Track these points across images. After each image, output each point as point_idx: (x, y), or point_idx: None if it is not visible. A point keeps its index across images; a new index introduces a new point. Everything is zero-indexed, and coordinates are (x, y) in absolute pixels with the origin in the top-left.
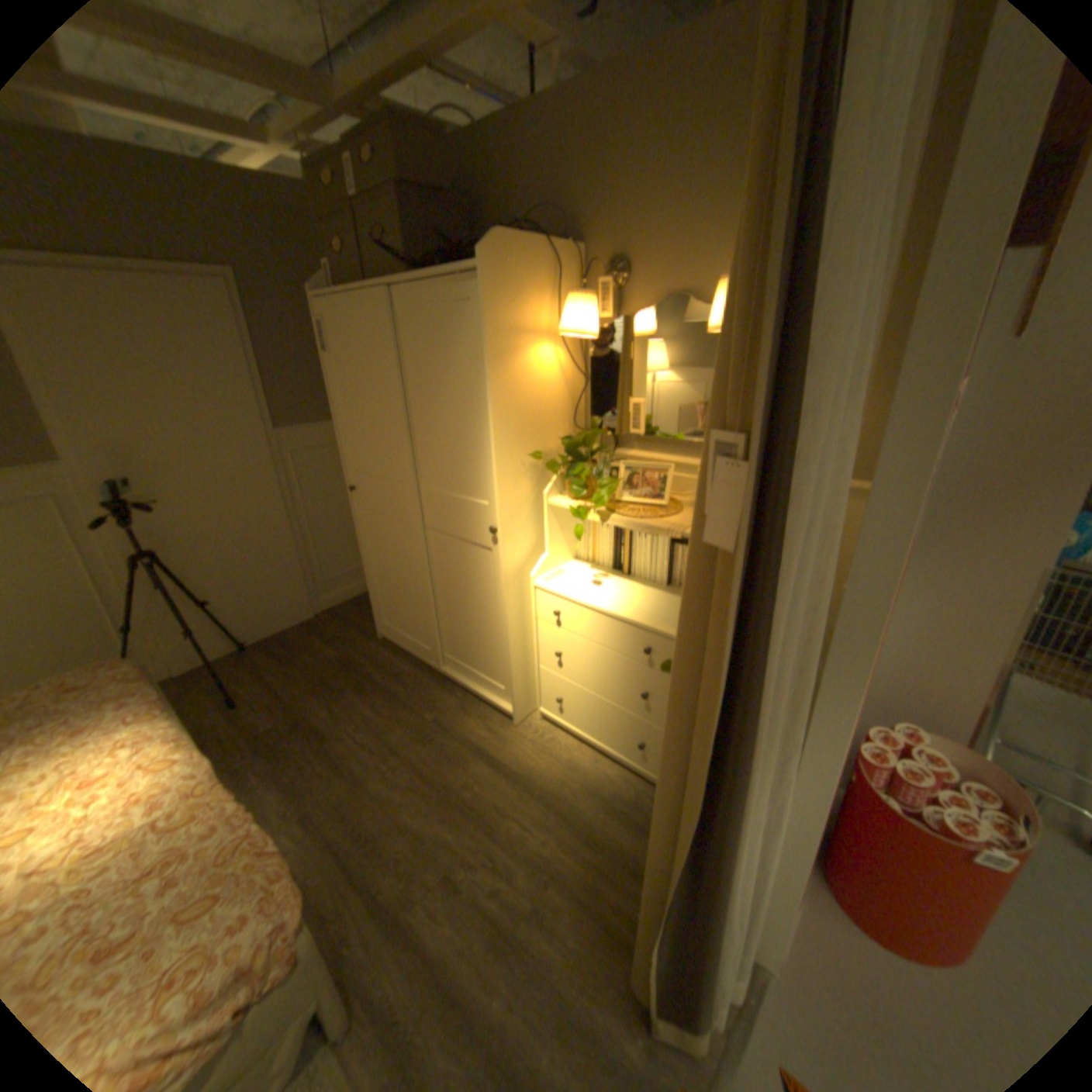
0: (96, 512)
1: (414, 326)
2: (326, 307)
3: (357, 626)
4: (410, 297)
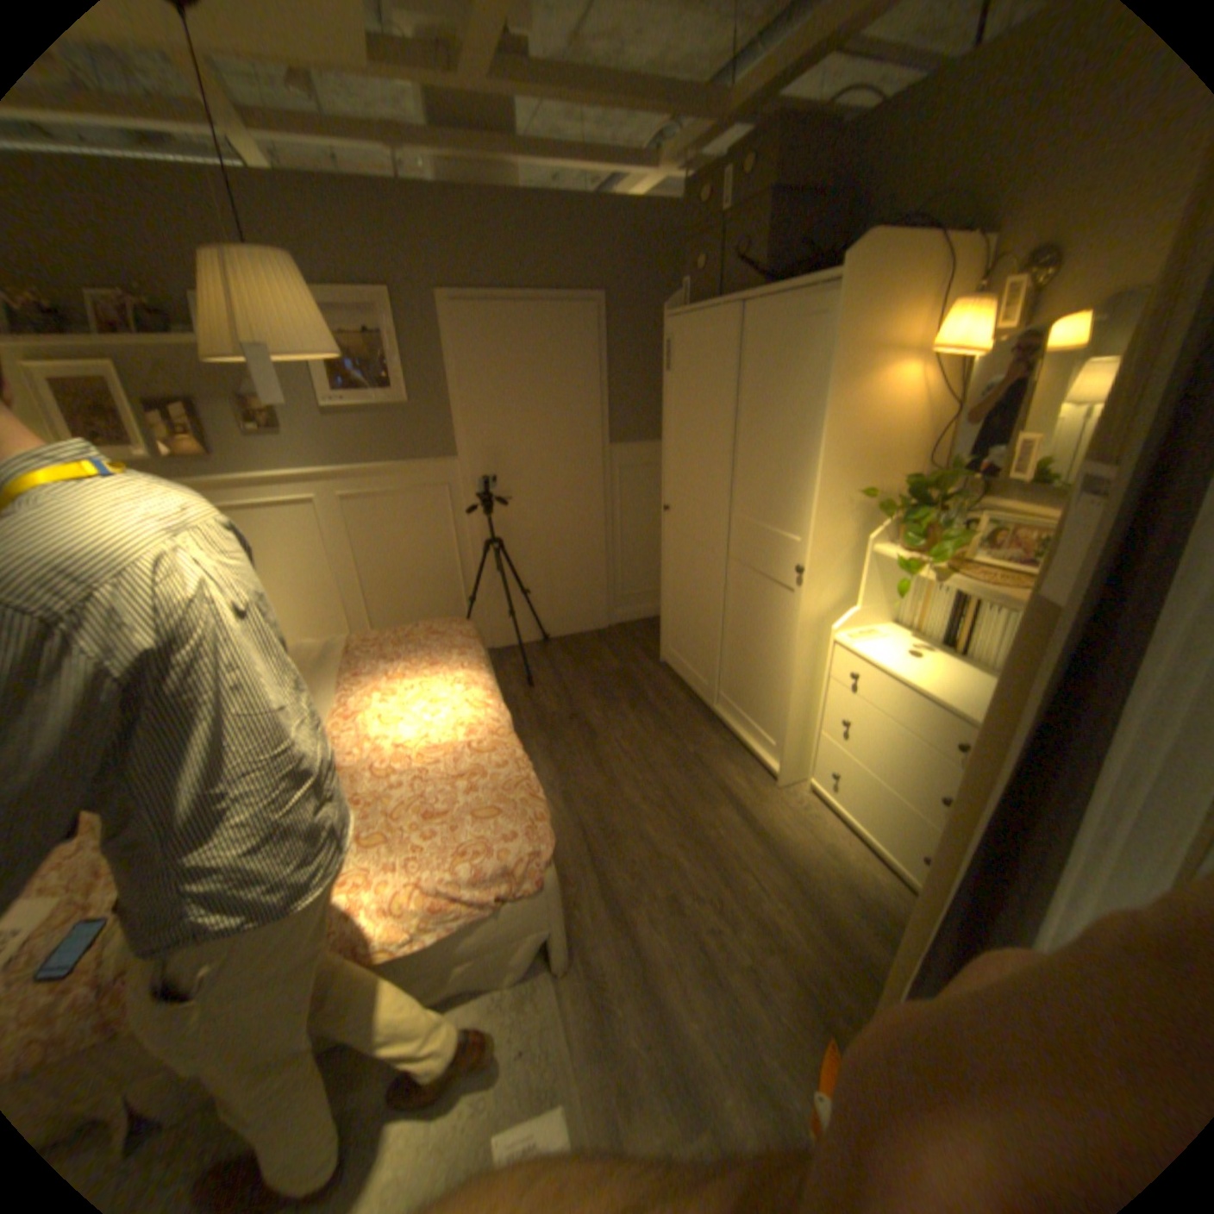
0: (471, 501)
1: (761, 343)
2: (678, 326)
3: (643, 645)
4: (763, 312)
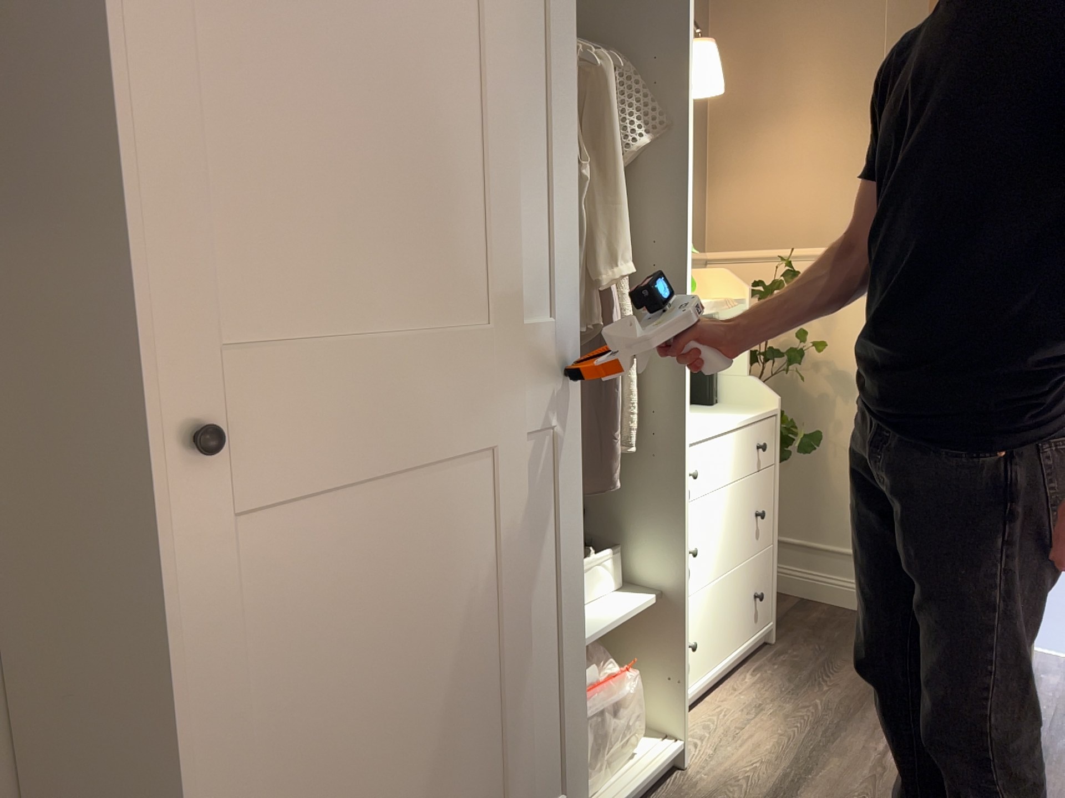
0: None
1: None
2: None
3: None
4: None
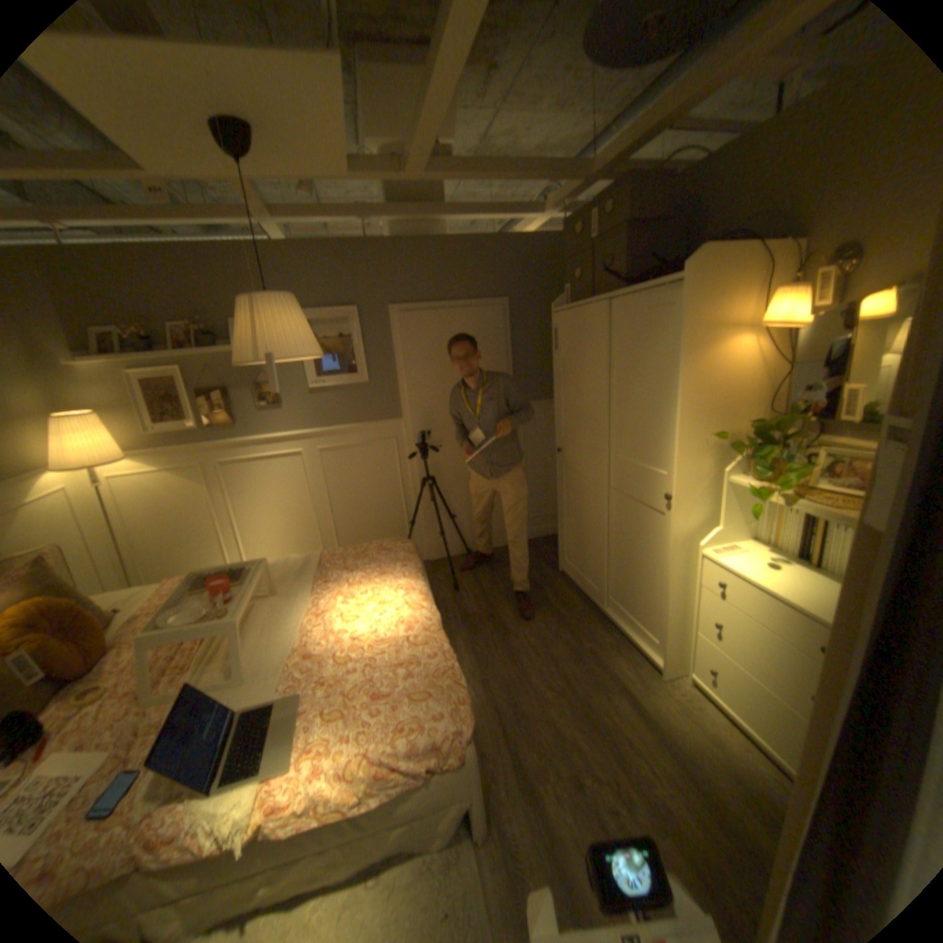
0: (412, 448)
1: (626, 327)
2: (562, 318)
3: (545, 557)
4: (625, 305)
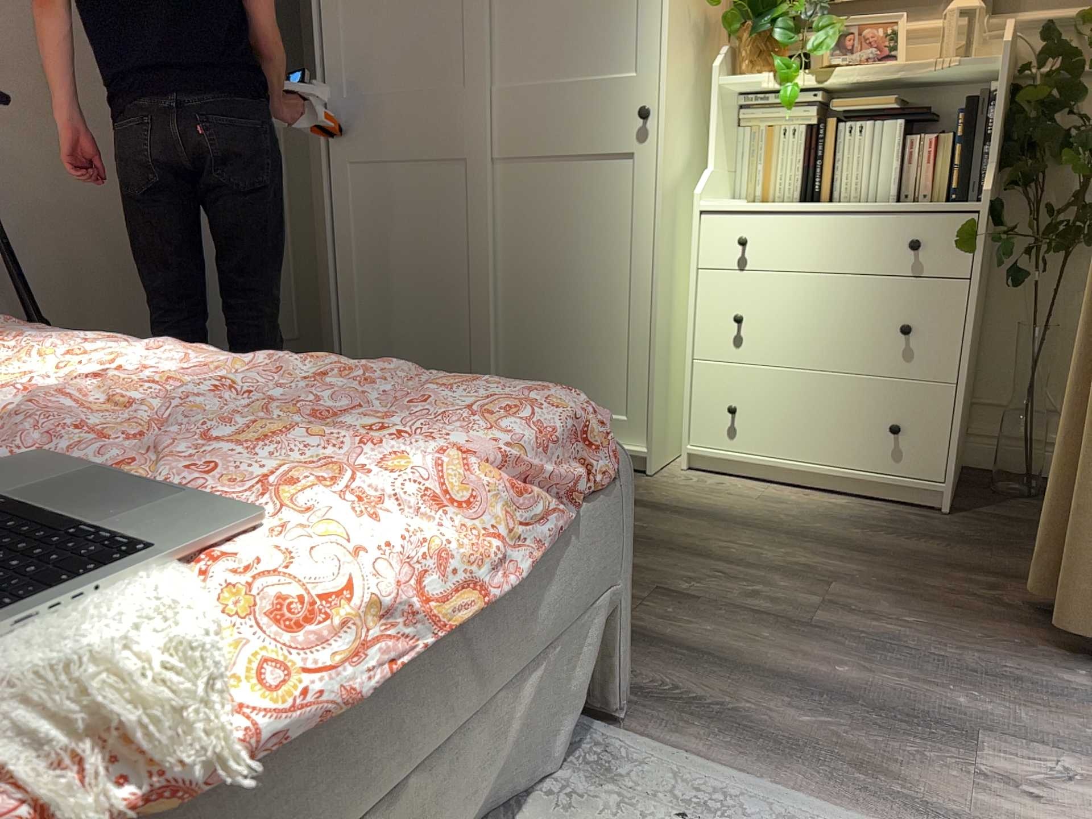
0: None
1: None
2: None
3: None
4: None
